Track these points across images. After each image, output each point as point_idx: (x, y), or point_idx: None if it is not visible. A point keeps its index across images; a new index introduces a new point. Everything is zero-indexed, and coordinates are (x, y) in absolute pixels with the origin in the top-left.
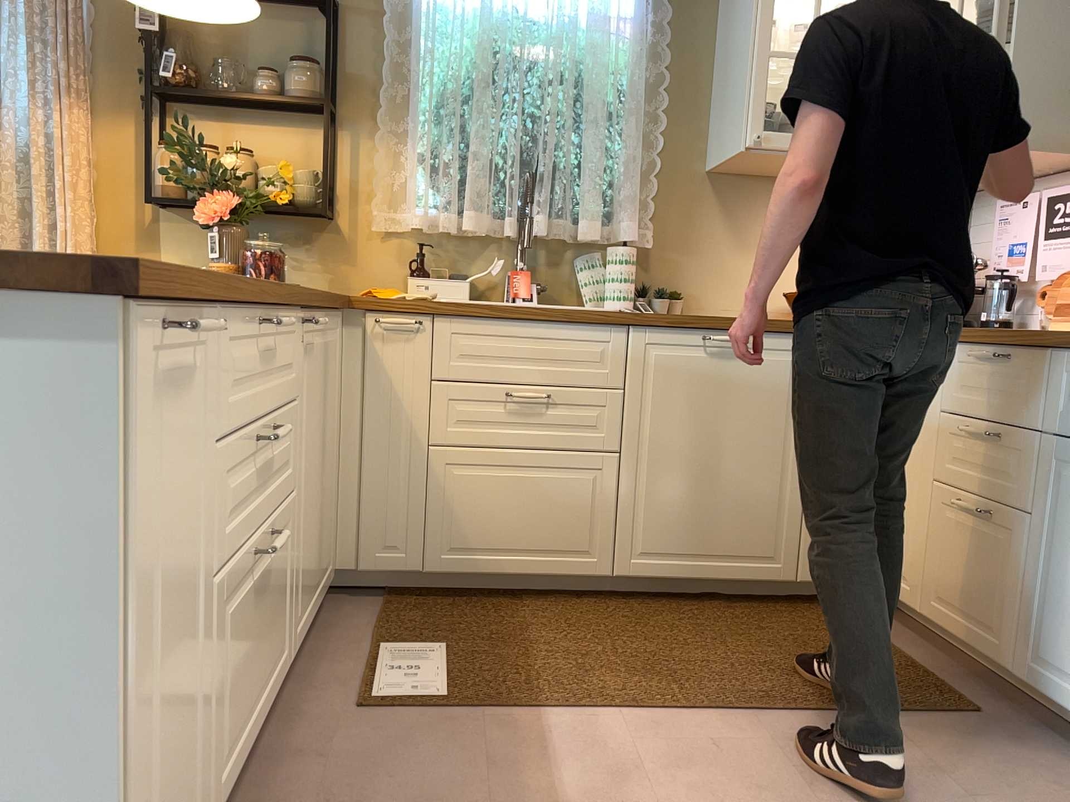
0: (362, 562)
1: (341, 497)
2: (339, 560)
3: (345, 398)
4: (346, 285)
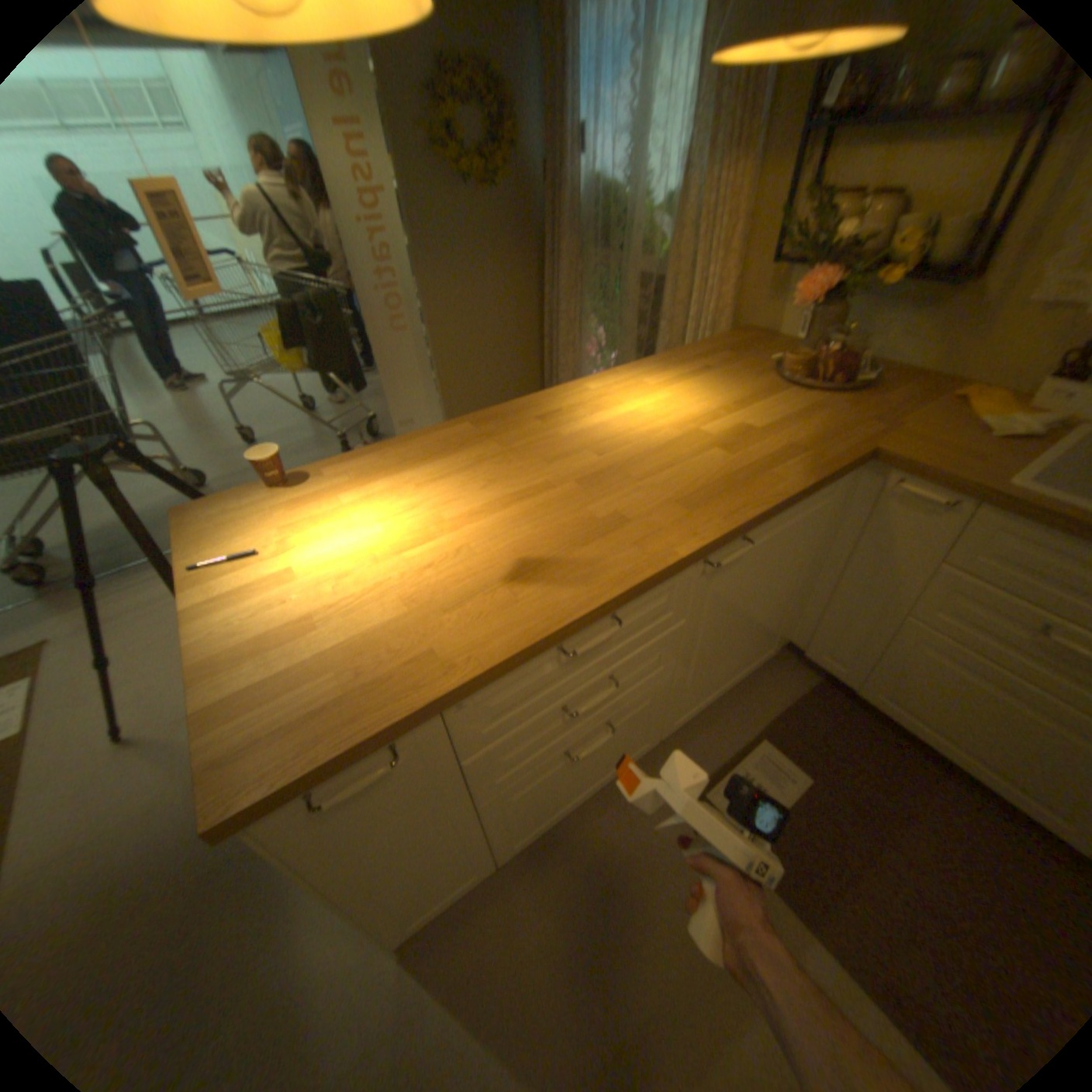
0: (811, 653)
1: (813, 602)
2: (796, 639)
3: (843, 533)
4: (961, 361)
